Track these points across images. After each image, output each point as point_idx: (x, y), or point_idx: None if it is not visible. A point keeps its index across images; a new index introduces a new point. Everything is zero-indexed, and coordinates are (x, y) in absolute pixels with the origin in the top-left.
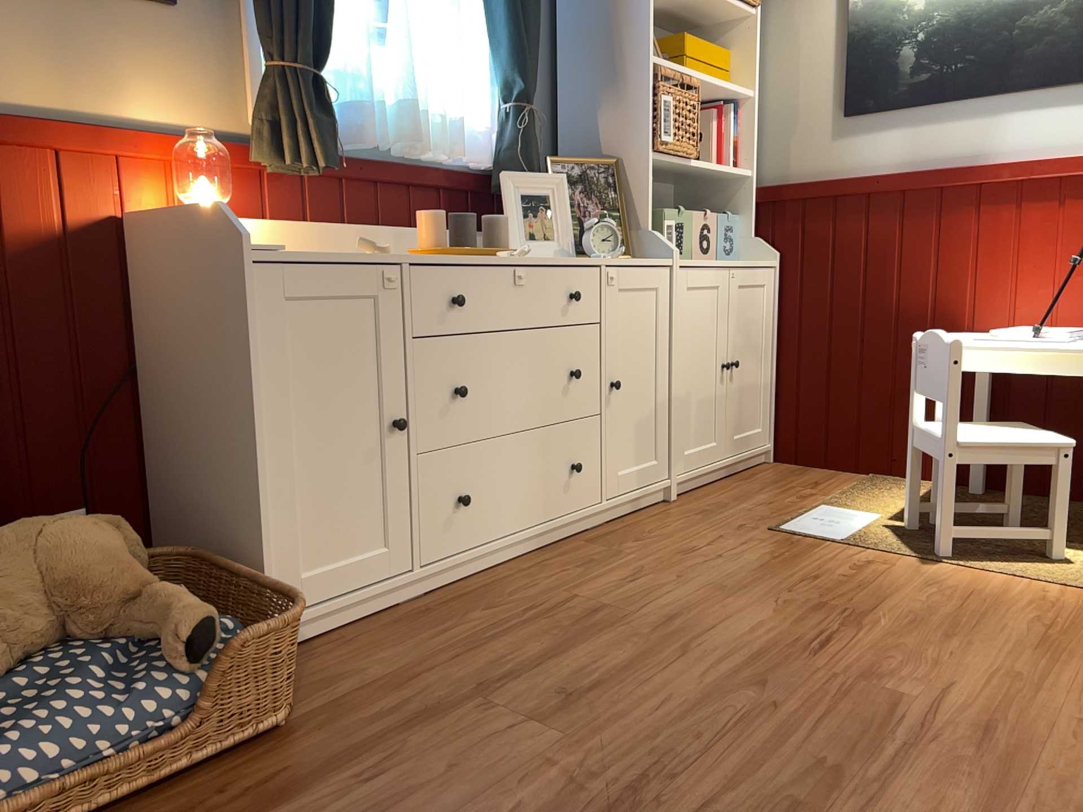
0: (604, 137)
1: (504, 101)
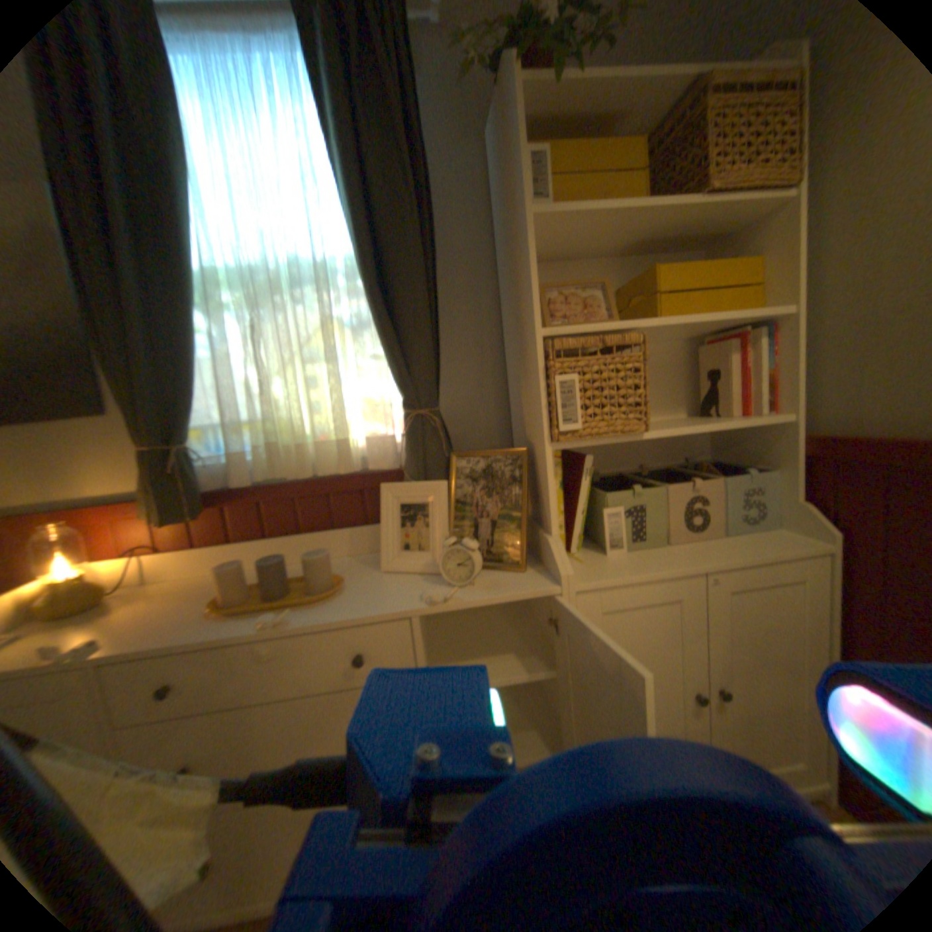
0: (527, 419)
1: (406, 405)
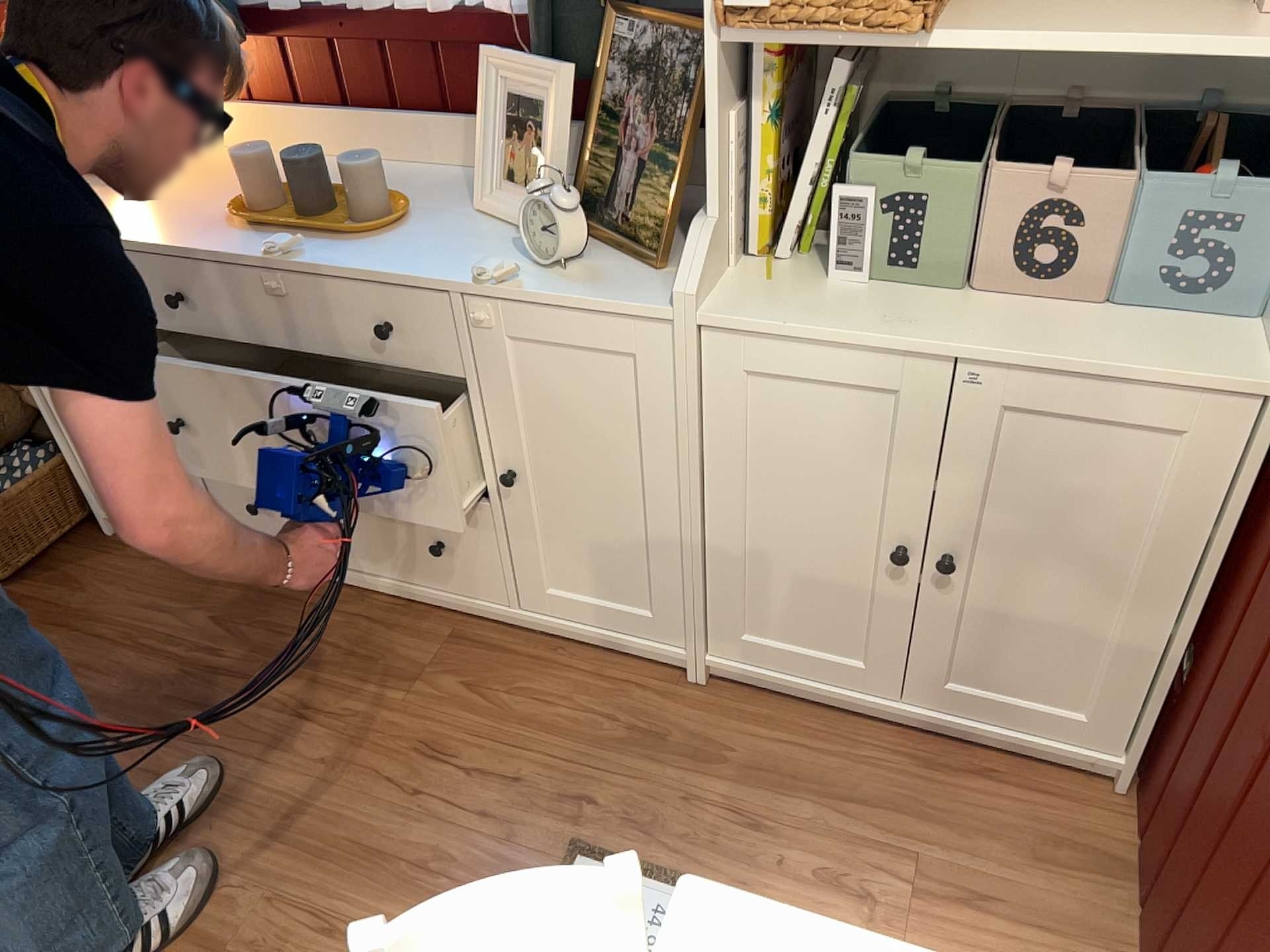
0: None
1: None
